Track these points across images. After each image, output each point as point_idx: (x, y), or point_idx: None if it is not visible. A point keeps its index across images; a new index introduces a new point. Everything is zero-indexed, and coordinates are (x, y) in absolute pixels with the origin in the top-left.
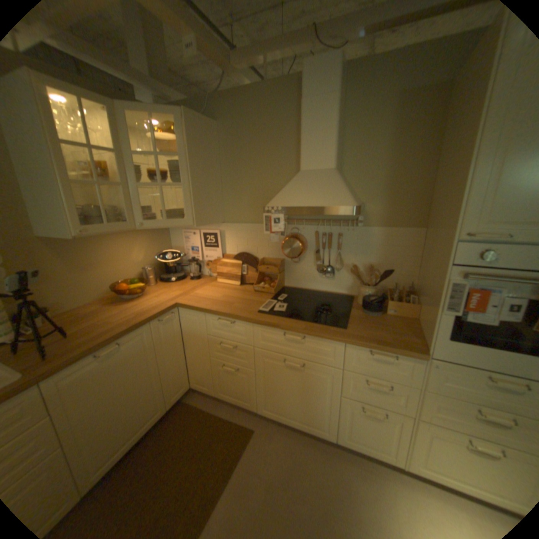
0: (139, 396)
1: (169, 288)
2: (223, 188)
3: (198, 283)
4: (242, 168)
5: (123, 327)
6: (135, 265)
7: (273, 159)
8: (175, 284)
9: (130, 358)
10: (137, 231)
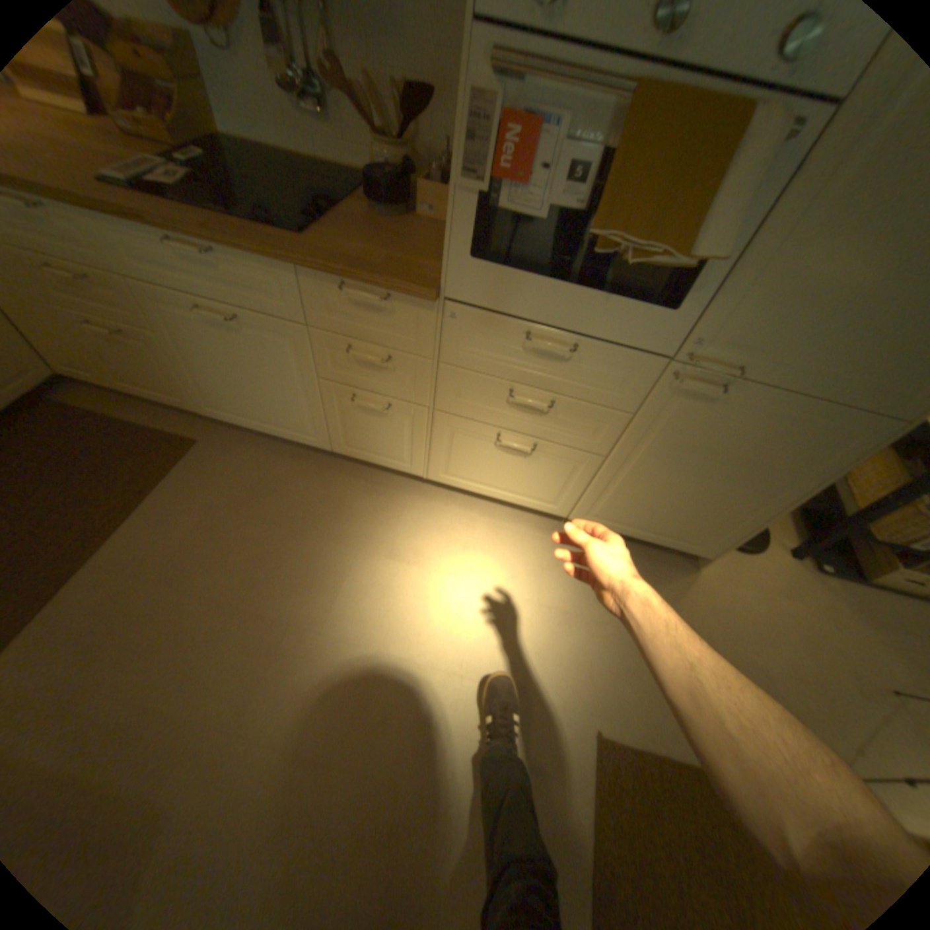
0: None
1: None
2: None
3: None
4: None
5: None
6: None
7: None
8: None
9: None
10: None
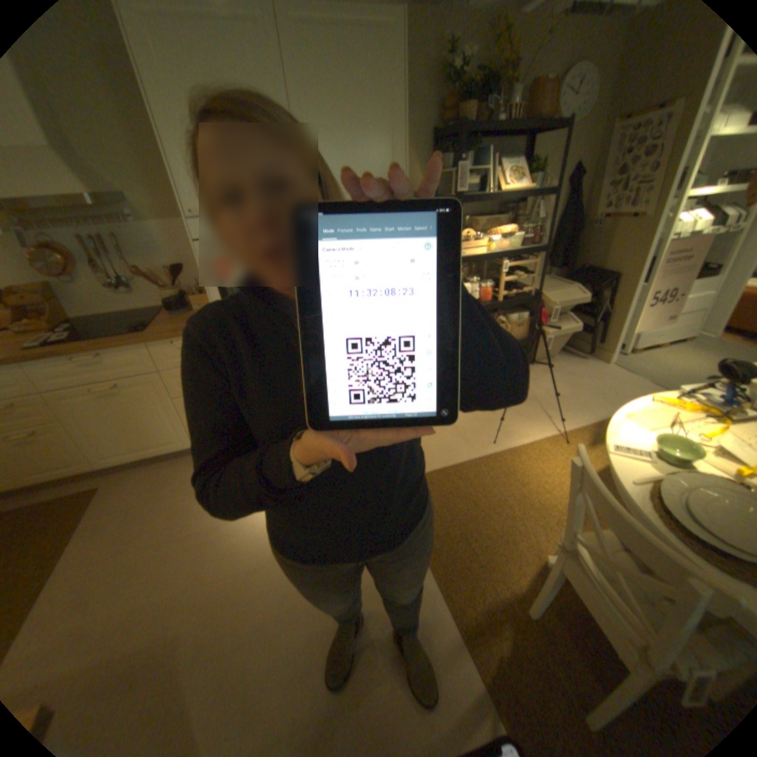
0: None
1: None
2: None
3: None
4: None
5: None
6: None
7: None
8: None
9: None
10: None
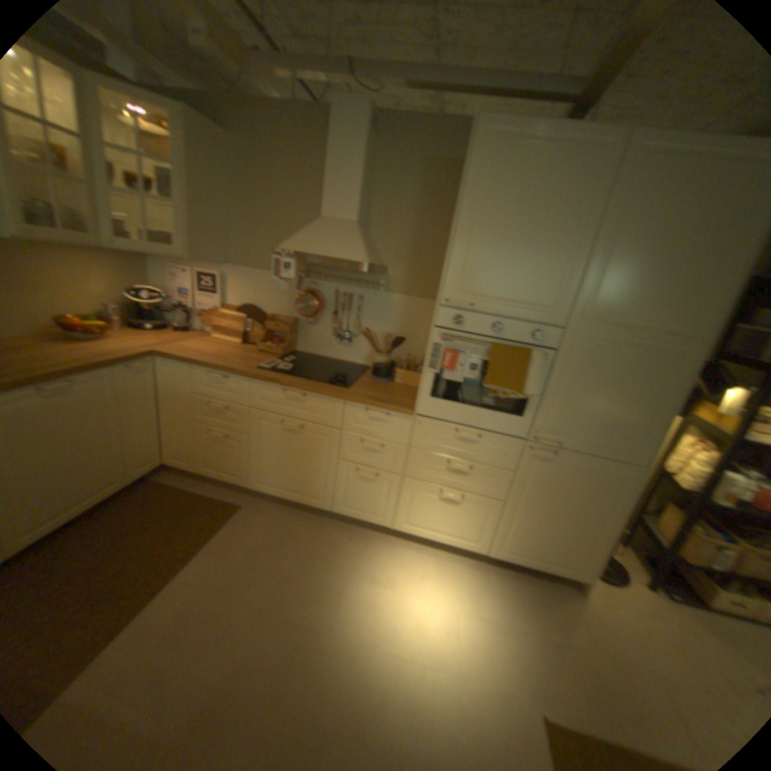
0: (88, 455)
1: (138, 336)
2: (226, 219)
3: (181, 336)
4: (254, 199)
5: (73, 364)
6: (87, 299)
7: (292, 196)
8: (148, 333)
9: (80, 405)
10: (93, 252)
